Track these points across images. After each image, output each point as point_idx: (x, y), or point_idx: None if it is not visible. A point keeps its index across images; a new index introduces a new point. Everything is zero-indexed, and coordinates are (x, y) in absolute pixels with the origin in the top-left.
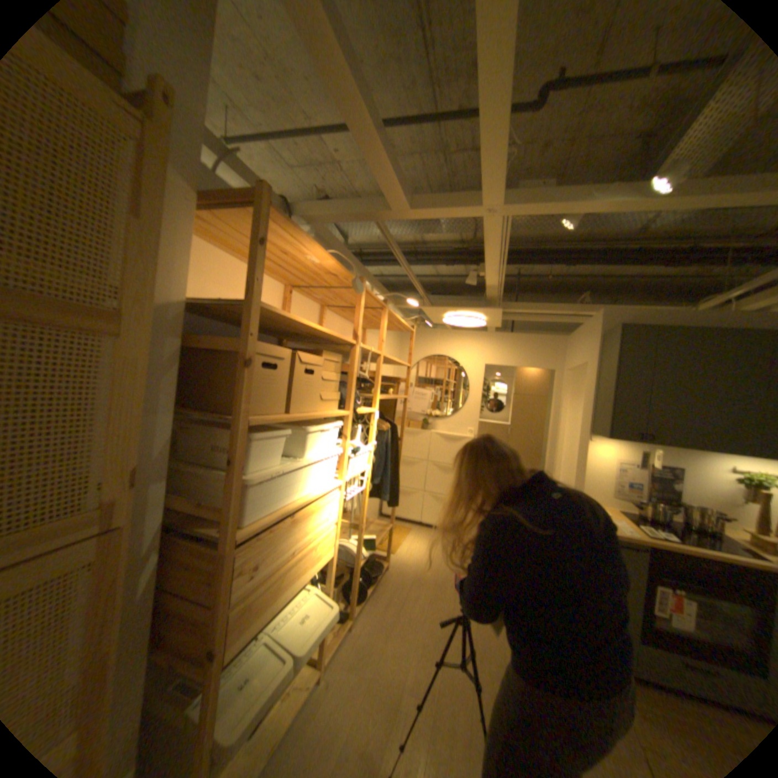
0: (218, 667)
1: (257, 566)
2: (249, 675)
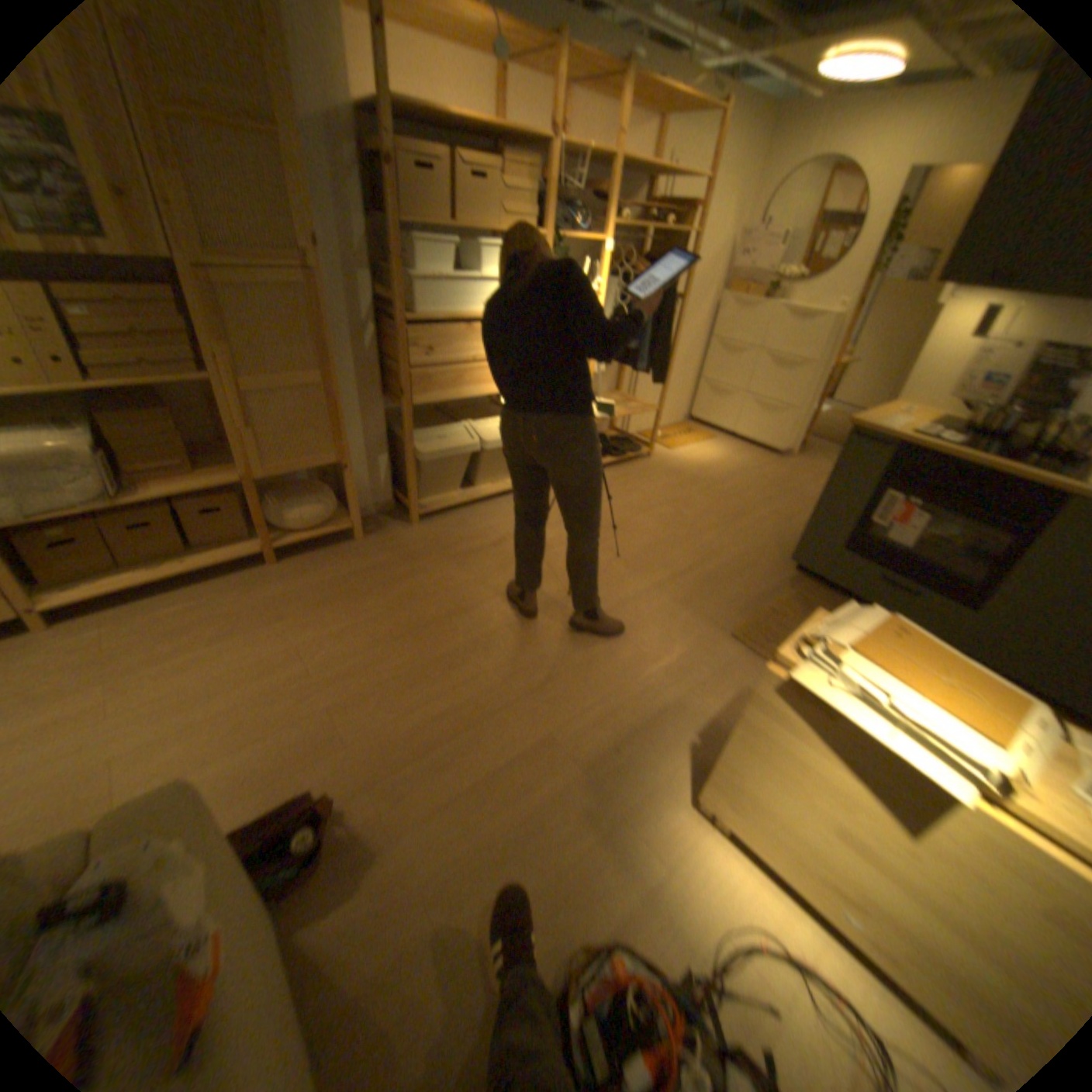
0: (406, 401)
1: (429, 347)
2: (446, 436)
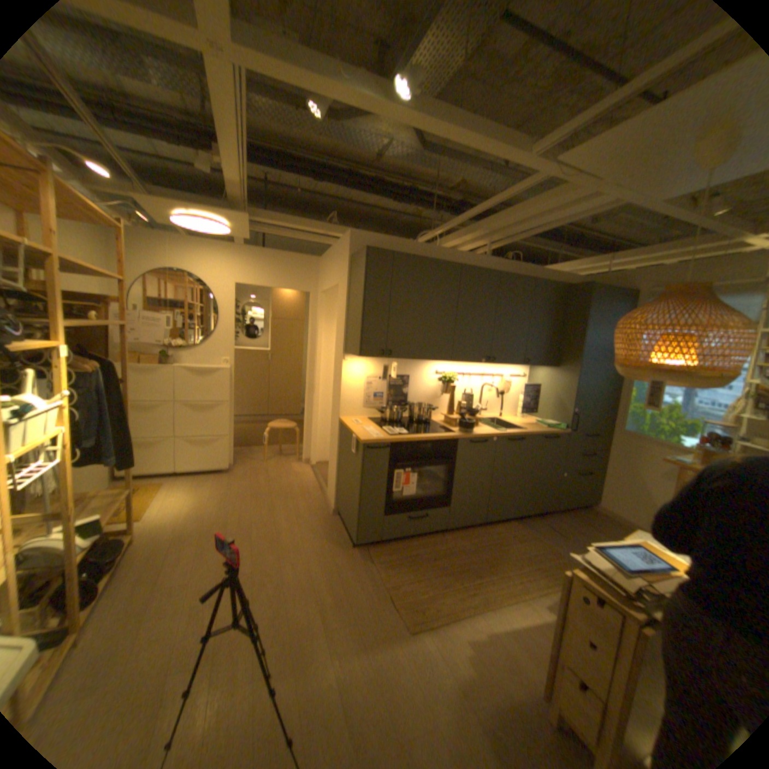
0: None
1: None
2: None
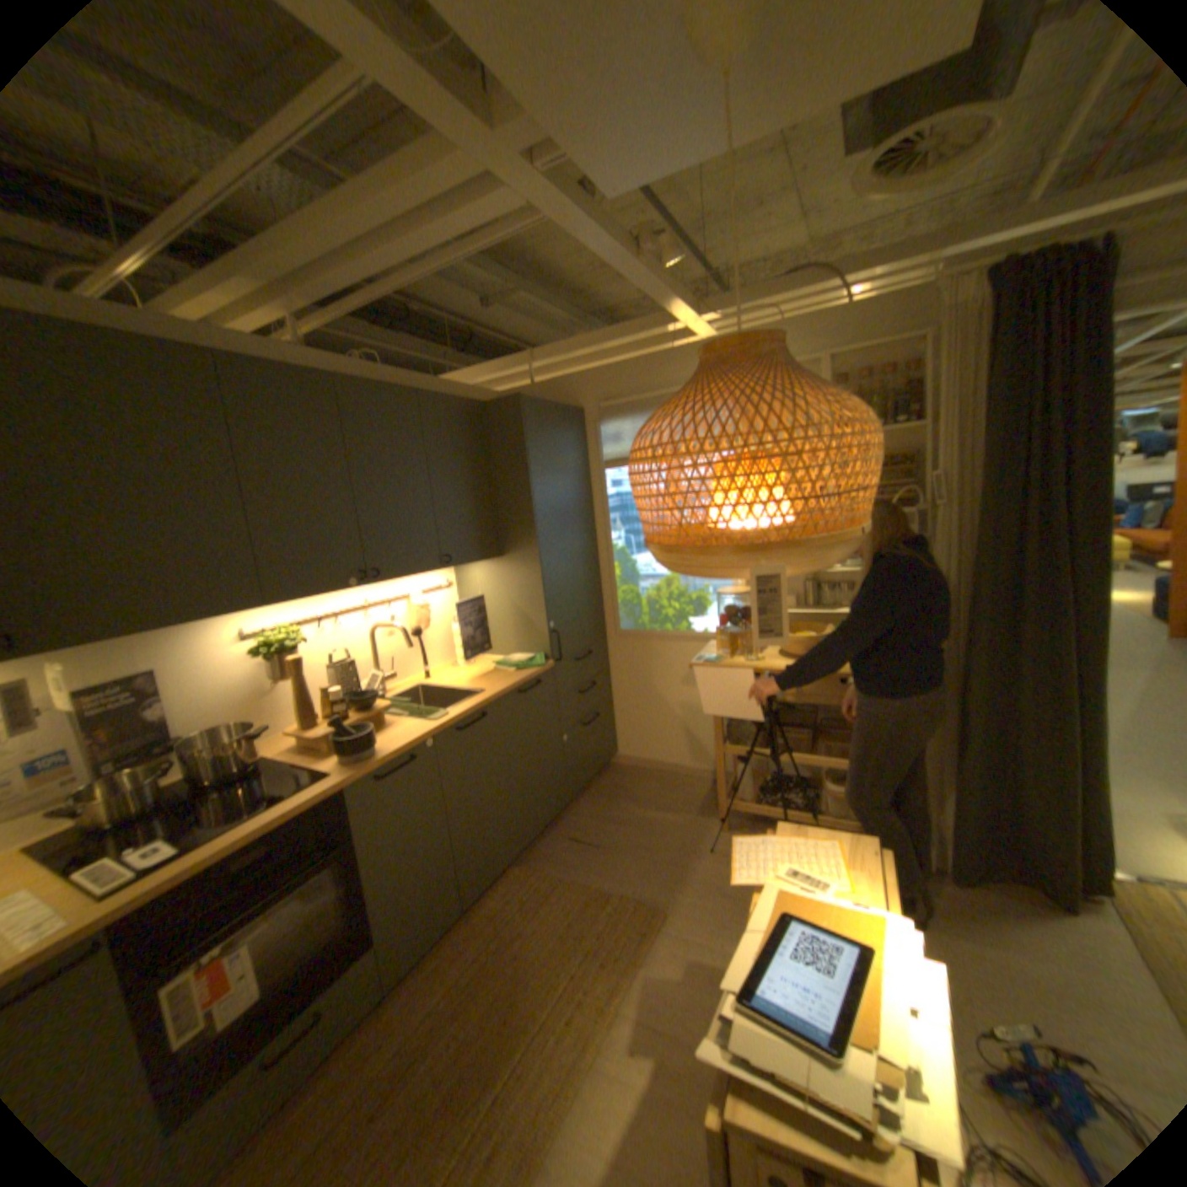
0: None
1: None
2: None
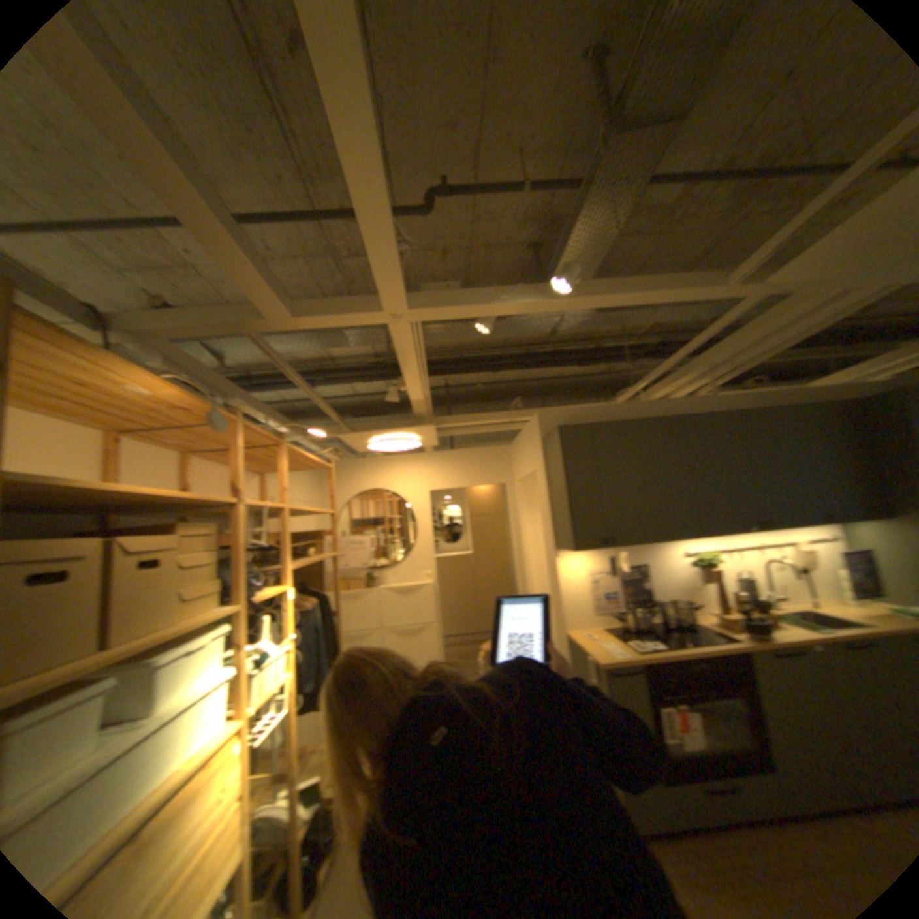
0: None
1: None
2: None
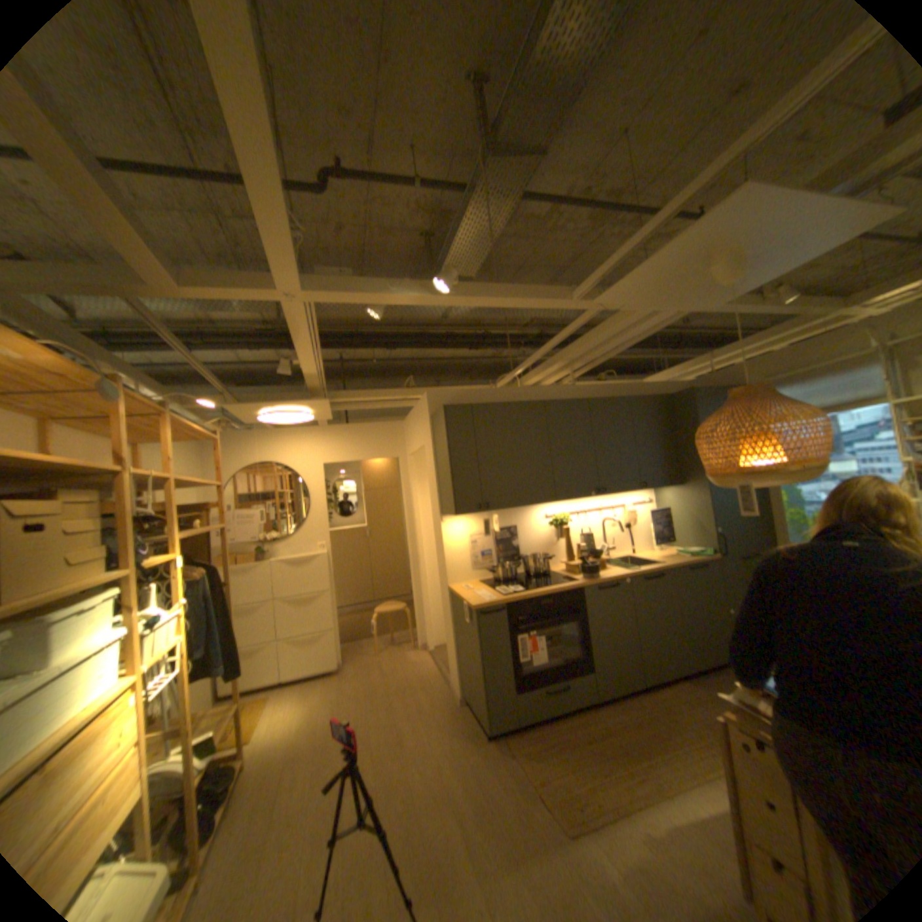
0: None
1: None
2: None
